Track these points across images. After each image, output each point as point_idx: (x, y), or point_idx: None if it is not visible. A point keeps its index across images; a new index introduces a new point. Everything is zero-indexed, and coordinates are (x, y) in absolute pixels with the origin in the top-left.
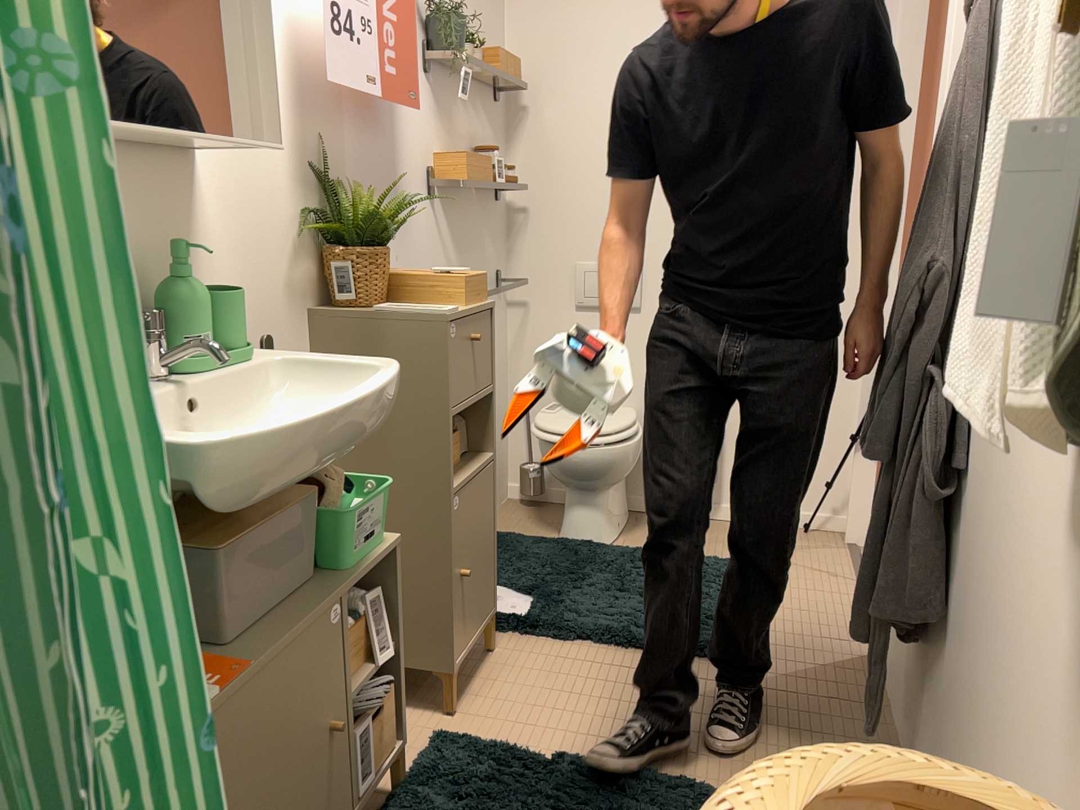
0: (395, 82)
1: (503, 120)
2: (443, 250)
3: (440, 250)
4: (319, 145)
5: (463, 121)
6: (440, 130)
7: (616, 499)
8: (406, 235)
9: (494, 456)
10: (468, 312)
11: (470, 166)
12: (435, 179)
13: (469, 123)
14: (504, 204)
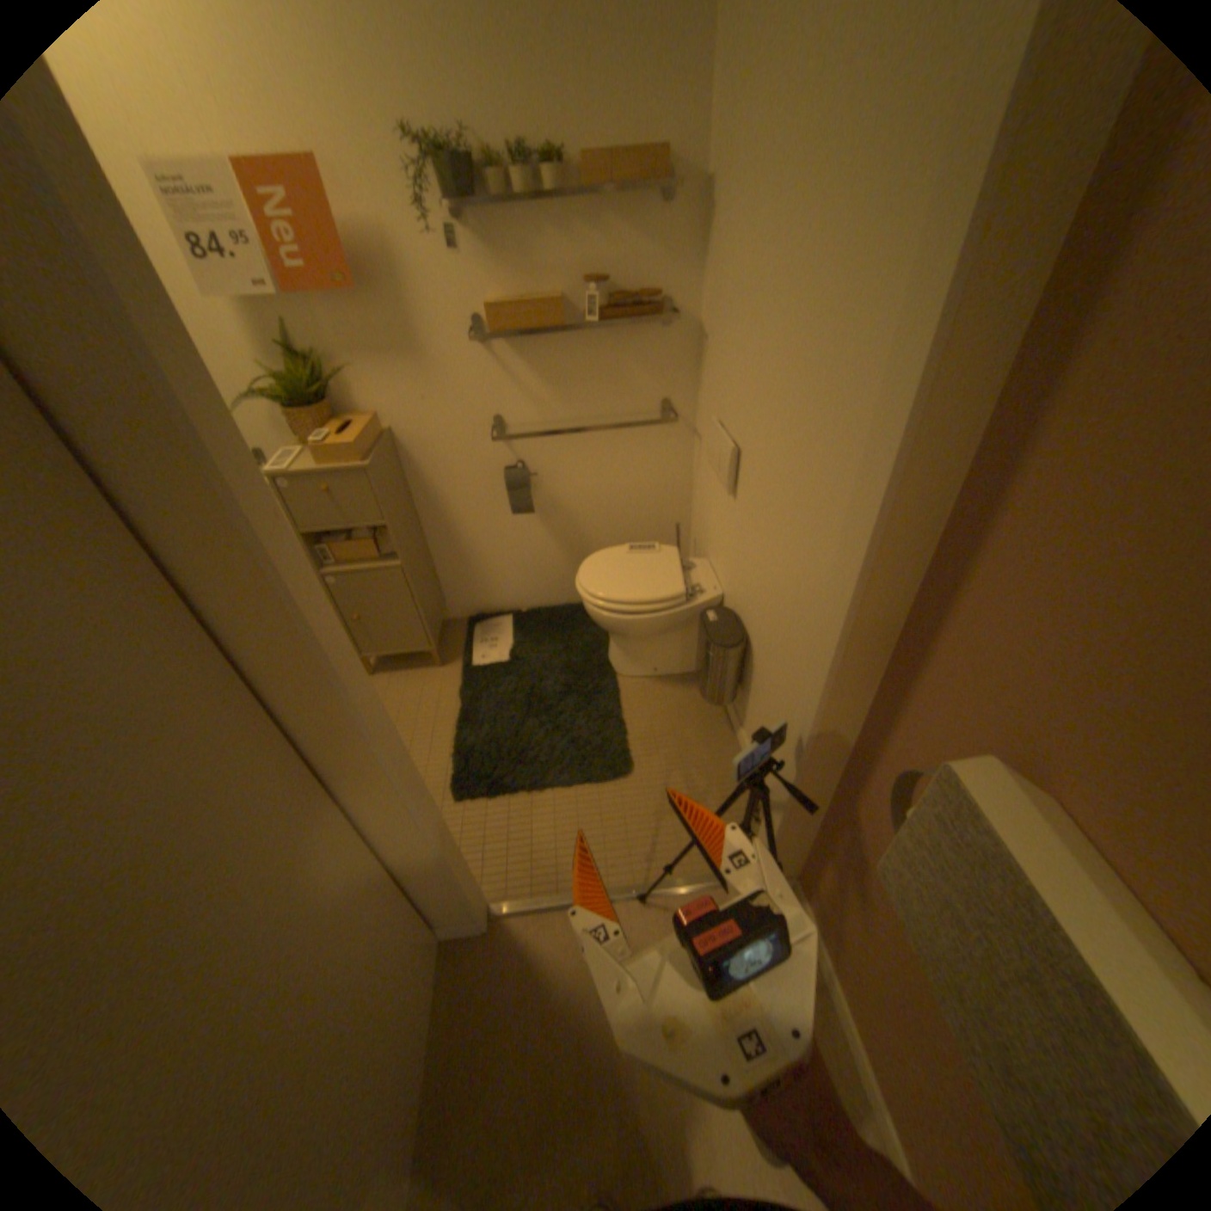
0: (297, 269)
1: (691, 211)
2: (511, 384)
3: (503, 385)
4: (274, 324)
5: (556, 243)
6: (492, 268)
7: (651, 649)
8: (431, 377)
9: (403, 566)
10: (304, 473)
11: (491, 313)
12: (482, 322)
13: (575, 241)
14: (687, 322)
